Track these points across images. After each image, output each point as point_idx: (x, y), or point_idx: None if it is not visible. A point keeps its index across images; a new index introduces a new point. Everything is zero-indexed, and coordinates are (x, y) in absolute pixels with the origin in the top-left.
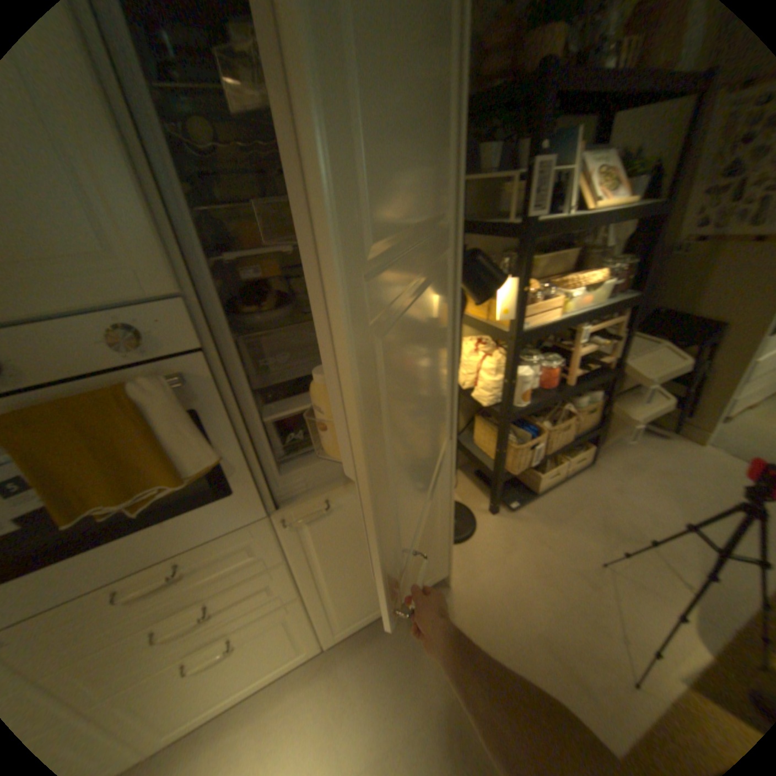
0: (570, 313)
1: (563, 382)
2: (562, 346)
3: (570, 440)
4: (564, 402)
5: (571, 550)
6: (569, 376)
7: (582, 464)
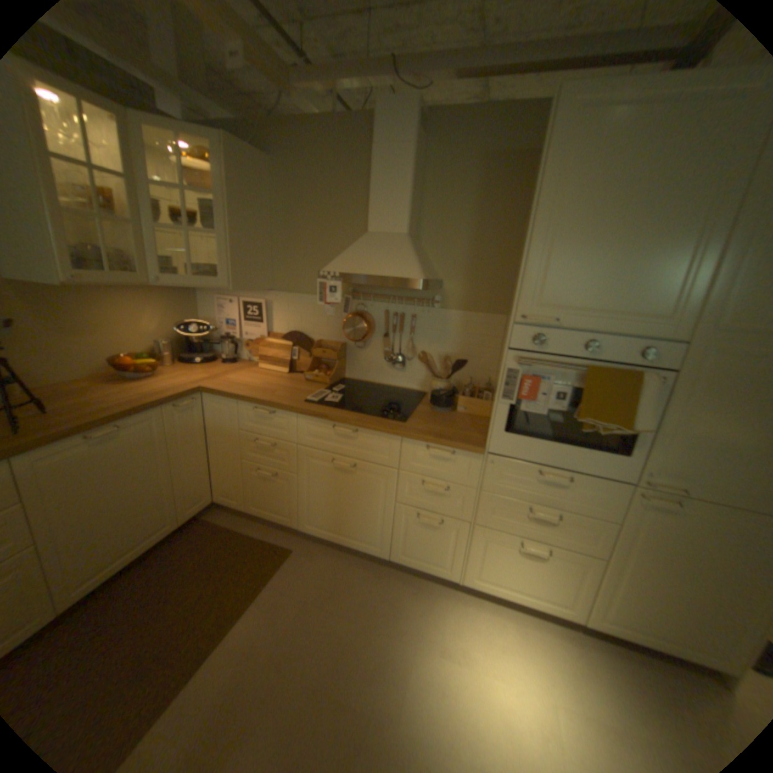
0: None
1: None
2: None
3: None
4: None
5: None
6: None
7: None
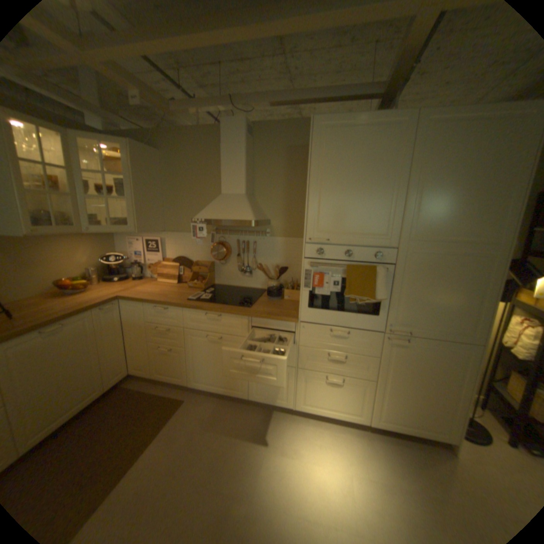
0: None
1: None
2: None
3: None
4: None
5: None
6: None
7: None
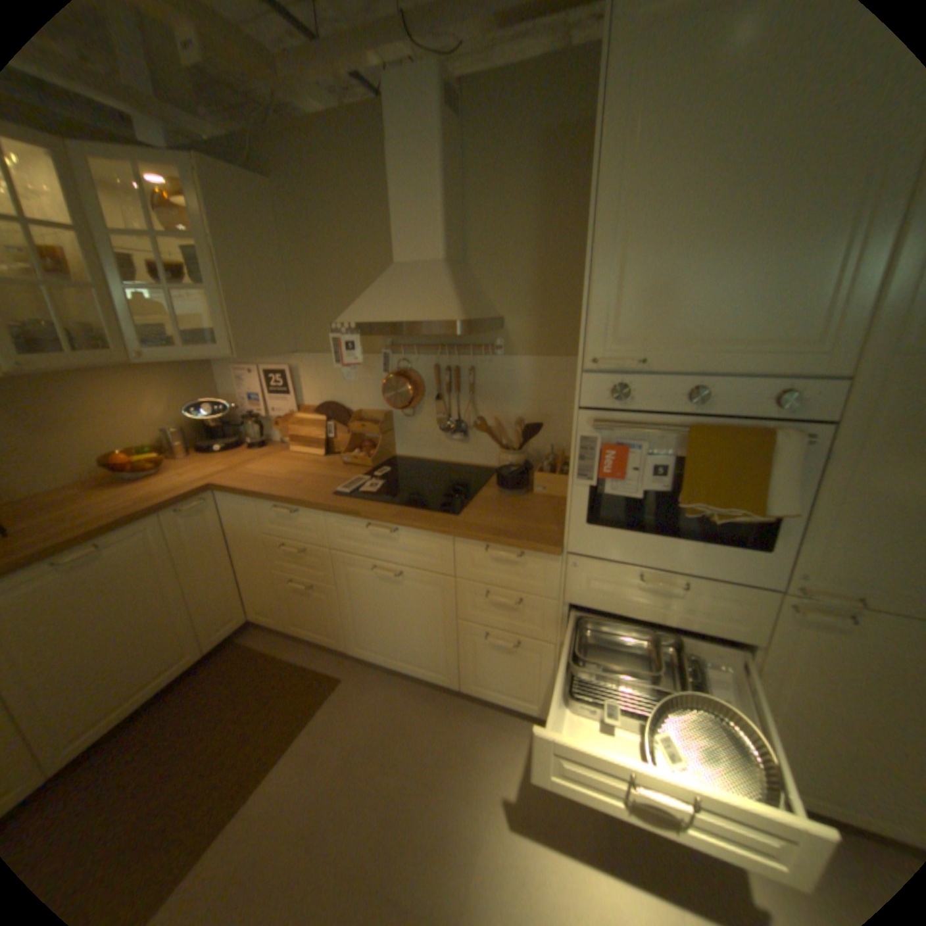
0: None
1: None
2: None
3: None
4: None
5: None
6: None
7: None
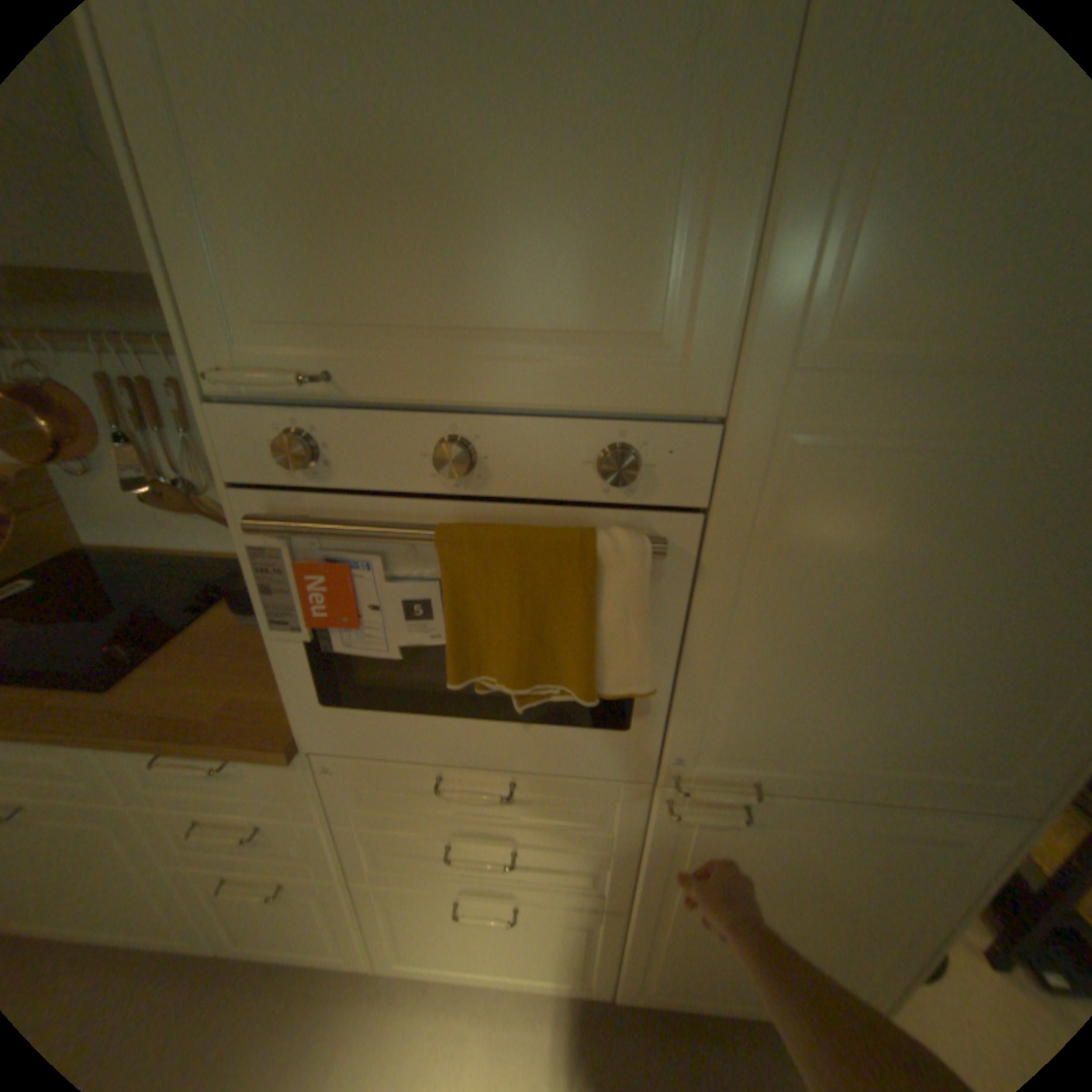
0: None
1: None
2: None
3: None
4: None
5: None
6: None
7: None
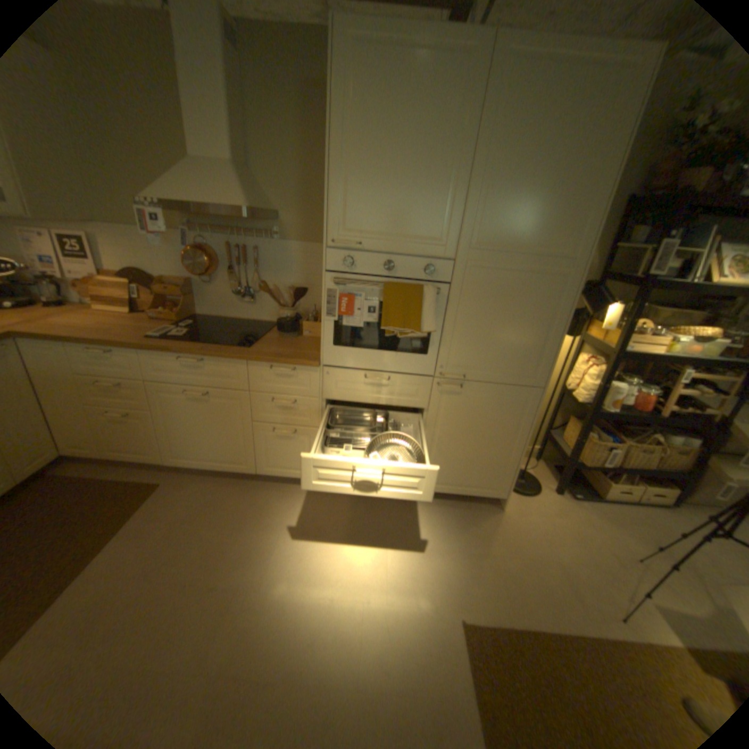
0: (674, 353)
1: (658, 413)
2: (666, 384)
3: (651, 467)
4: (657, 433)
5: (615, 540)
6: (667, 412)
7: (660, 500)
